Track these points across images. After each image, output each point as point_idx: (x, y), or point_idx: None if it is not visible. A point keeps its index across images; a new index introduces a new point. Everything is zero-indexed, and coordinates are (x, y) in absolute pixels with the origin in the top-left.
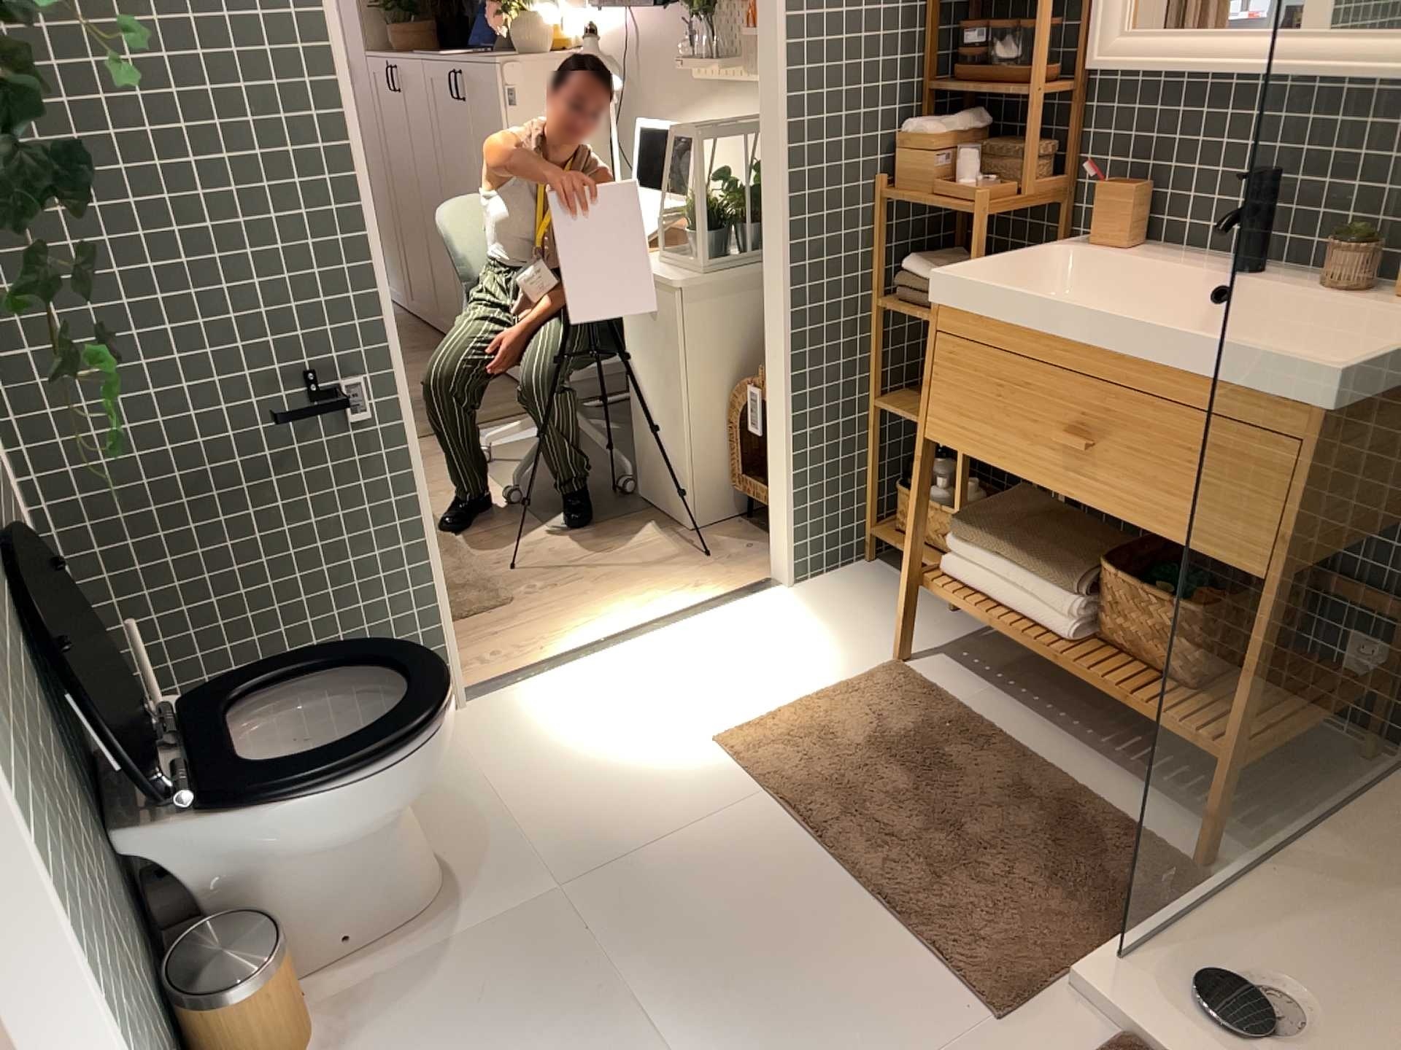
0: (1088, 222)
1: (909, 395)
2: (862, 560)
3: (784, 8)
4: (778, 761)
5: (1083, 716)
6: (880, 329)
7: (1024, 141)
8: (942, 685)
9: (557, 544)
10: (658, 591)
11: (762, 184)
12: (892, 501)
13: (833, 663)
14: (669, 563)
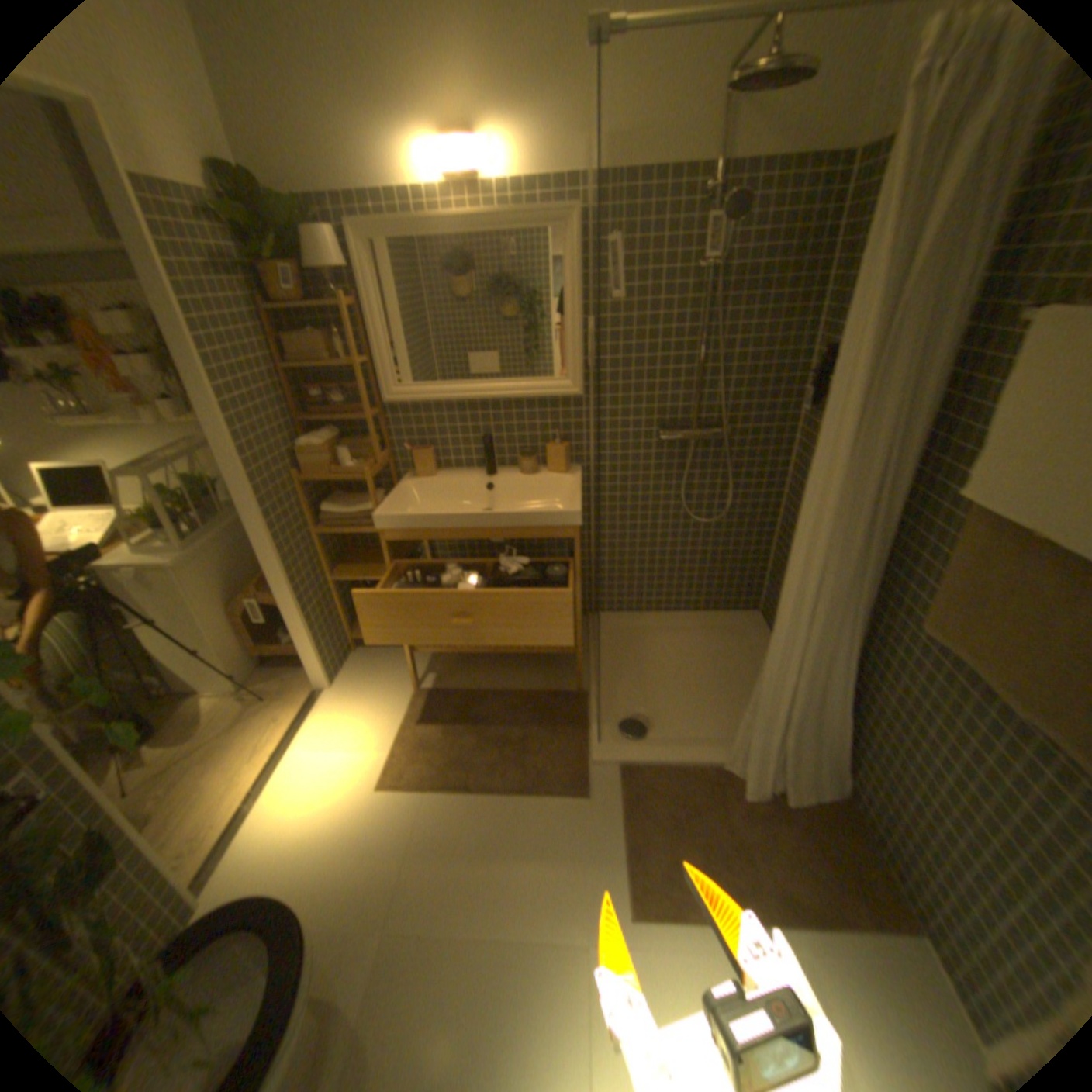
0: (405, 466)
1: (355, 570)
2: (351, 655)
3: (215, 397)
4: (414, 776)
5: (501, 664)
6: (324, 544)
7: (356, 436)
8: (445, 689)
9: (145, 760)
10: (254, 741)
11: (233, 497)
12: (352, 619)
13: (390, 712)
14: (243, 721)
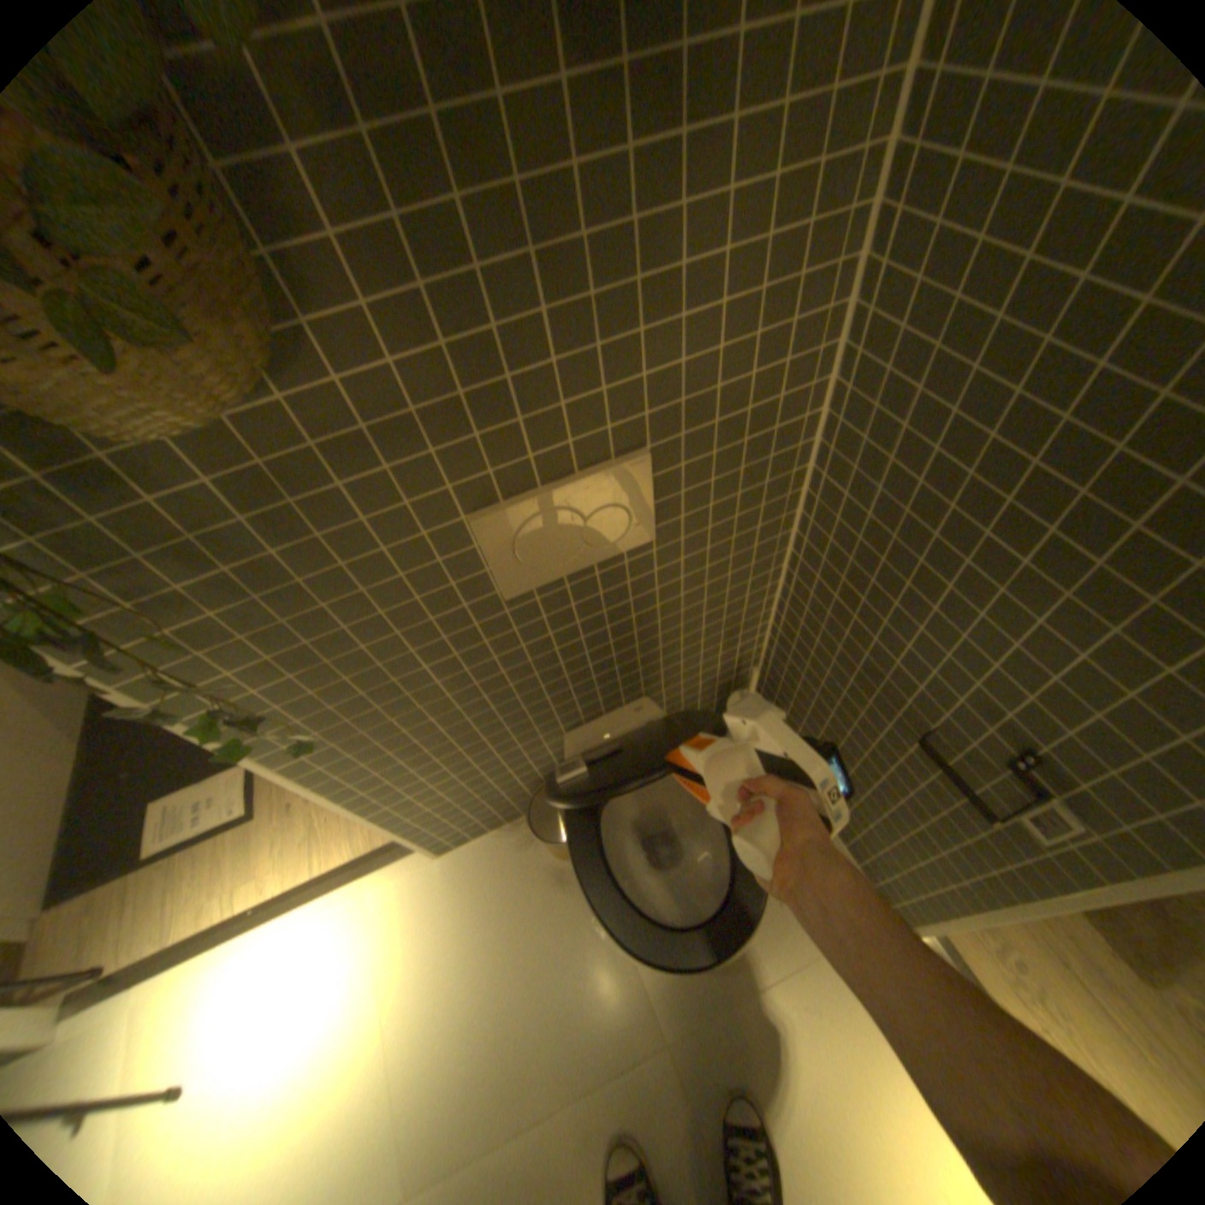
0: None
1: None
2: None
3: None
4: None
5: None
6: None
7: None
8: None
9: None
10: None
11: None
12: None
13: None
14: None
